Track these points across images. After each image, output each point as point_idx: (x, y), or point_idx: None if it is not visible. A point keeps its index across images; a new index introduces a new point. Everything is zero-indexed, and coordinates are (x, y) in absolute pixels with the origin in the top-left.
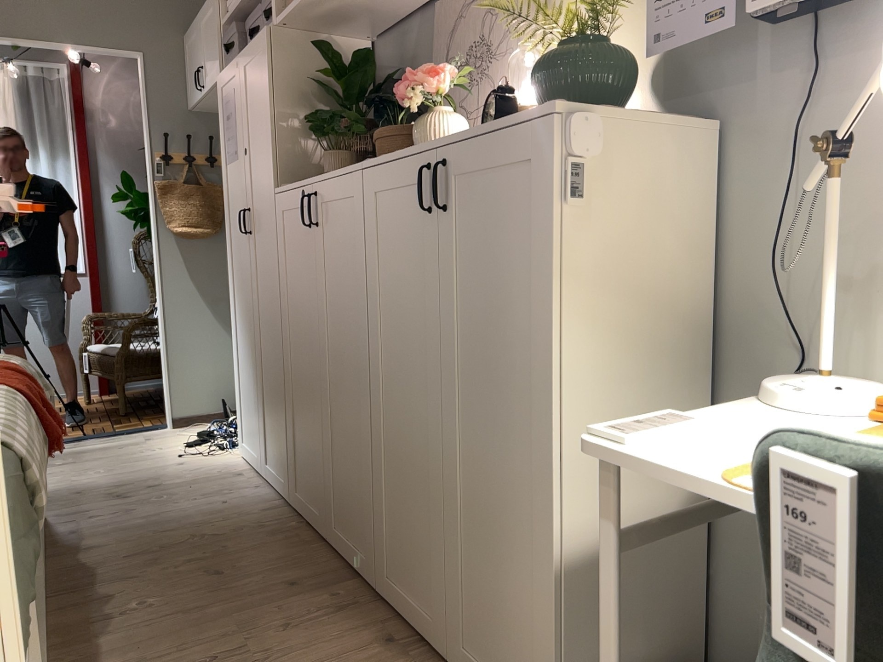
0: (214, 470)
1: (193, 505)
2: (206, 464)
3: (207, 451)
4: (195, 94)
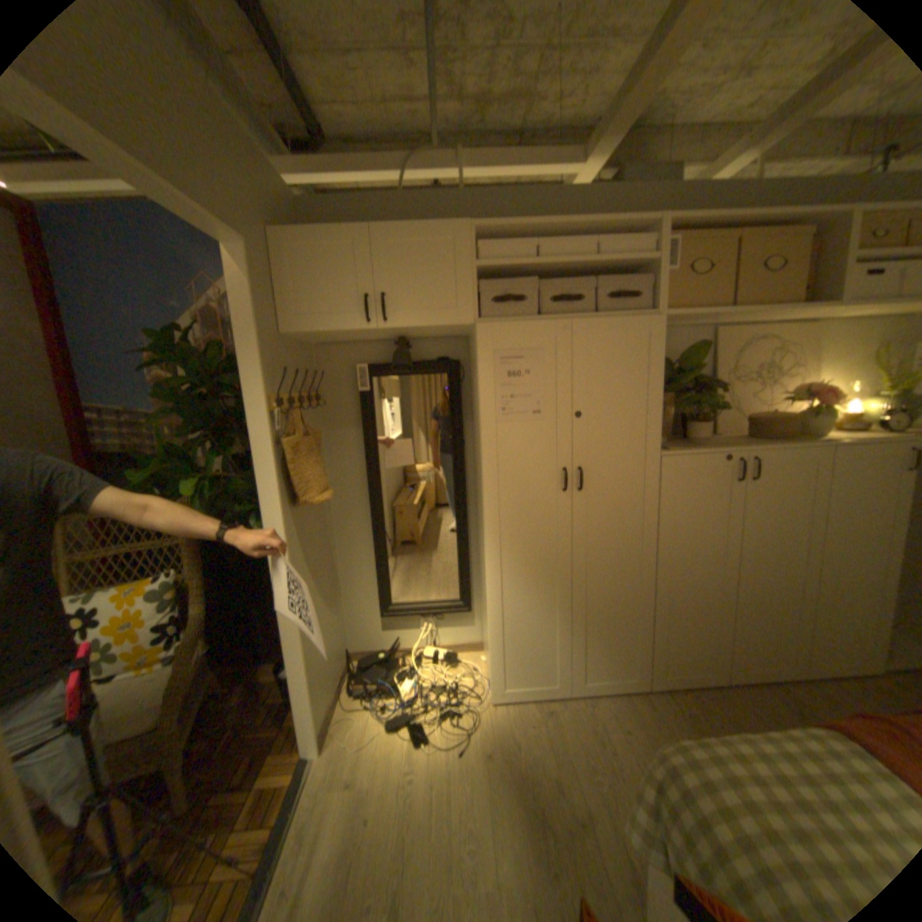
0: (525, 732)
1: (627, 758)
2: (501, 737)
3: (455, 732)
4: (331, 323)
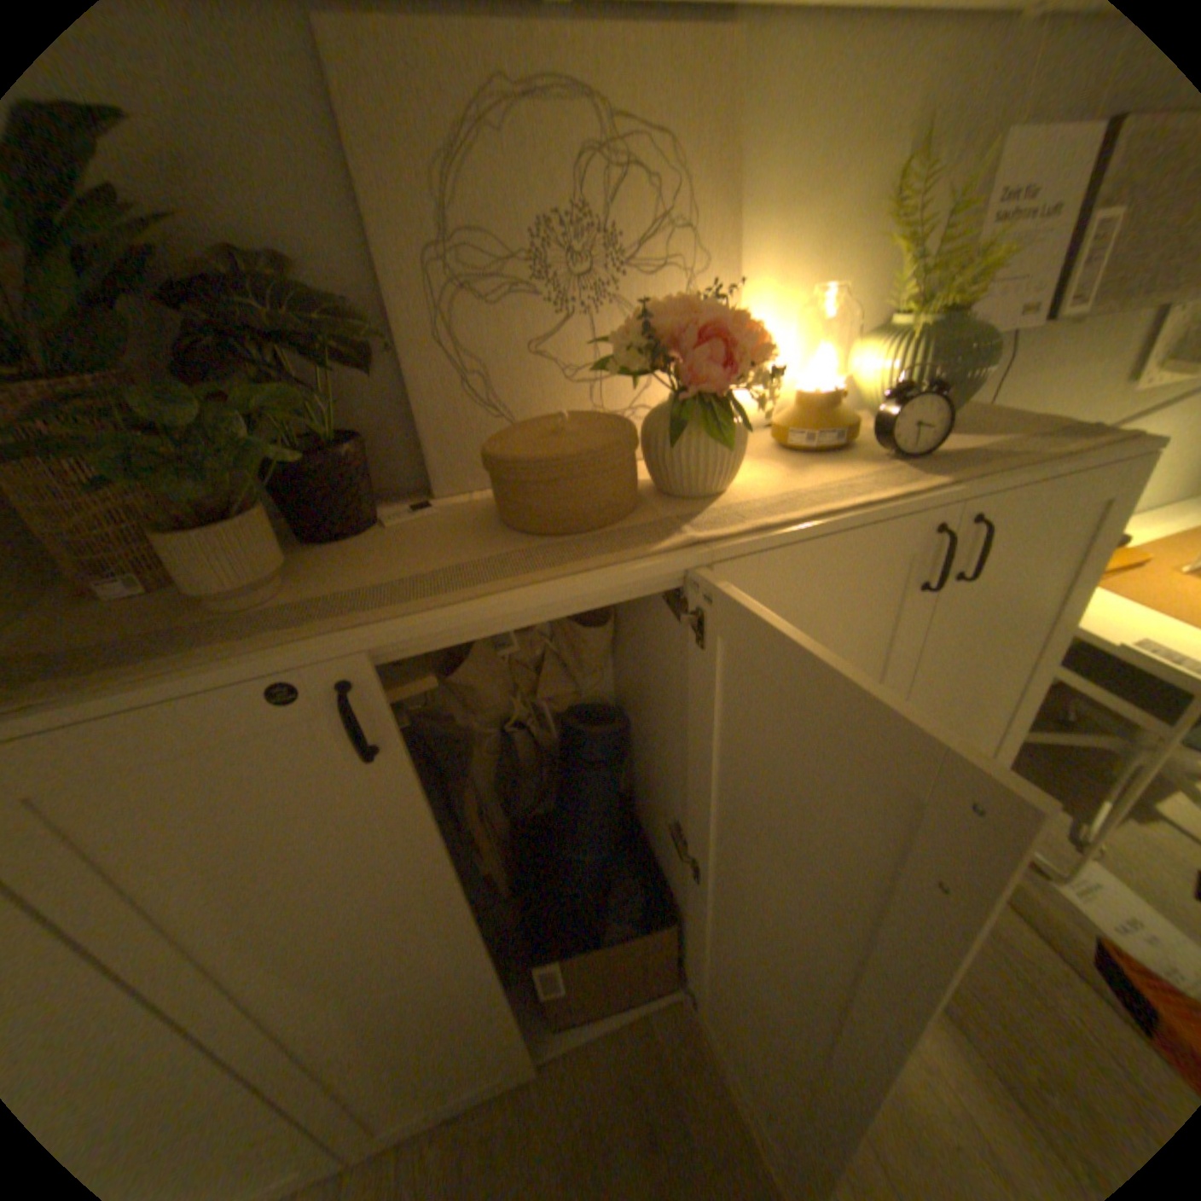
0: None
1: None
2: None
3: None
4: None
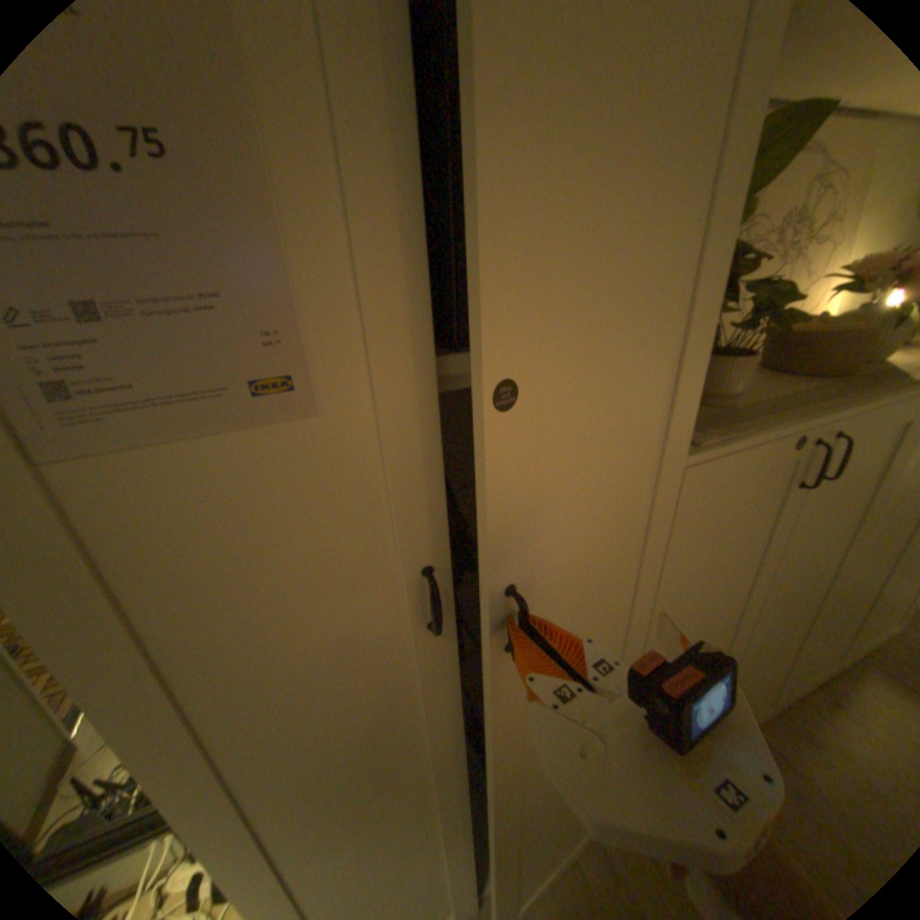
0: None
1: None
2: None
3: None
4: None
